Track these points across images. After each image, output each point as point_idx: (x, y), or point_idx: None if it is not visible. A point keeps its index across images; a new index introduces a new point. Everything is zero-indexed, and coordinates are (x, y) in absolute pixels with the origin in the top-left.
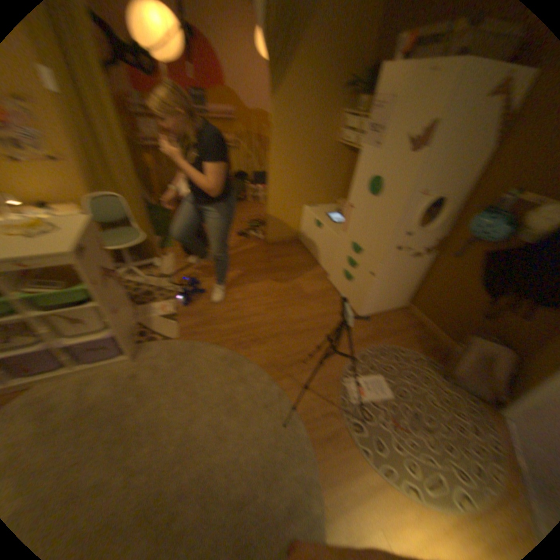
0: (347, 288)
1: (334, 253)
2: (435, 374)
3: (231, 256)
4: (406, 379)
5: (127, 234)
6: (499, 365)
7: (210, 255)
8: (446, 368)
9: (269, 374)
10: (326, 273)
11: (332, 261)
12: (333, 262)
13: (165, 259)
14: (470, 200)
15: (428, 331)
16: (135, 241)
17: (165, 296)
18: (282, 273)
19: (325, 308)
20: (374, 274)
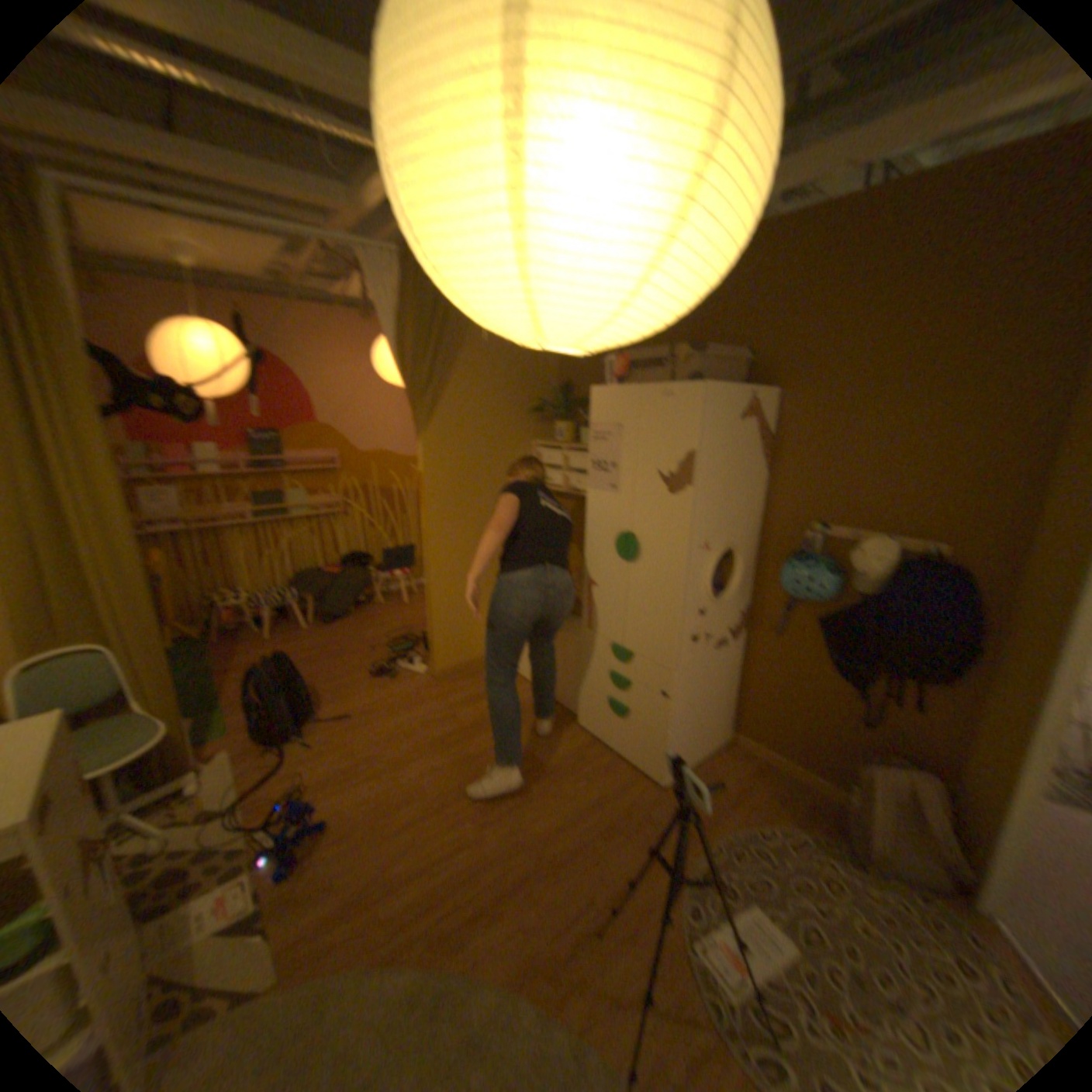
0: (620, 734)
1: (576, 672)
2: (838, 868)
3: (366, 726)
4: (799, 899)
5: (113, 734)
6: (926, 811)
7: (316, 734)
8: (850, 847)
9: (531, 1003)
10: (567, 713)
11: (575, 687)
12: (578, 690)
13: (203, 772)
14: (762, 547)
15: (784, 779)
16: (137, 747)
17: (216, 872)
18: (484, 736)
19: (593, 789)
20: (667, 695)
